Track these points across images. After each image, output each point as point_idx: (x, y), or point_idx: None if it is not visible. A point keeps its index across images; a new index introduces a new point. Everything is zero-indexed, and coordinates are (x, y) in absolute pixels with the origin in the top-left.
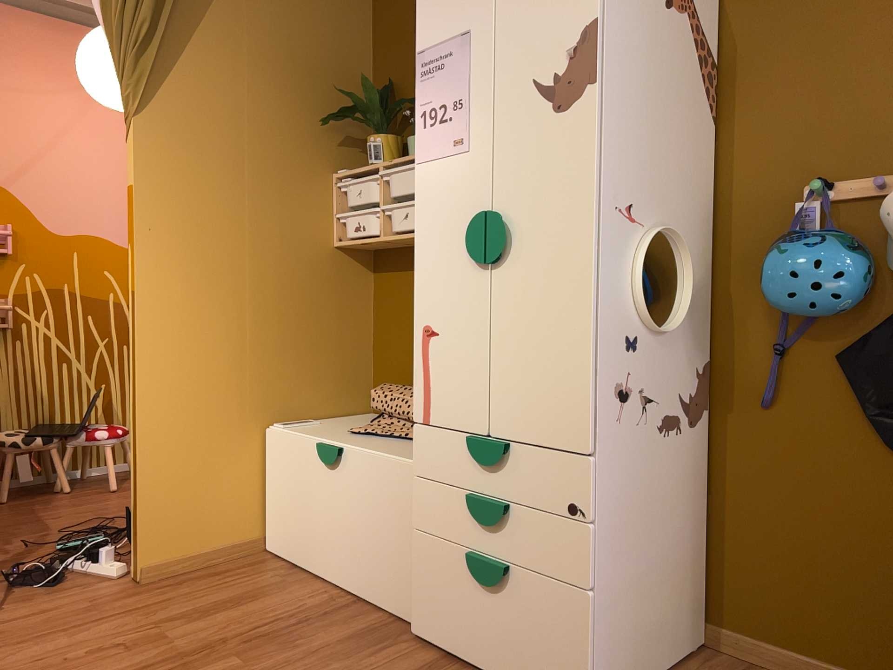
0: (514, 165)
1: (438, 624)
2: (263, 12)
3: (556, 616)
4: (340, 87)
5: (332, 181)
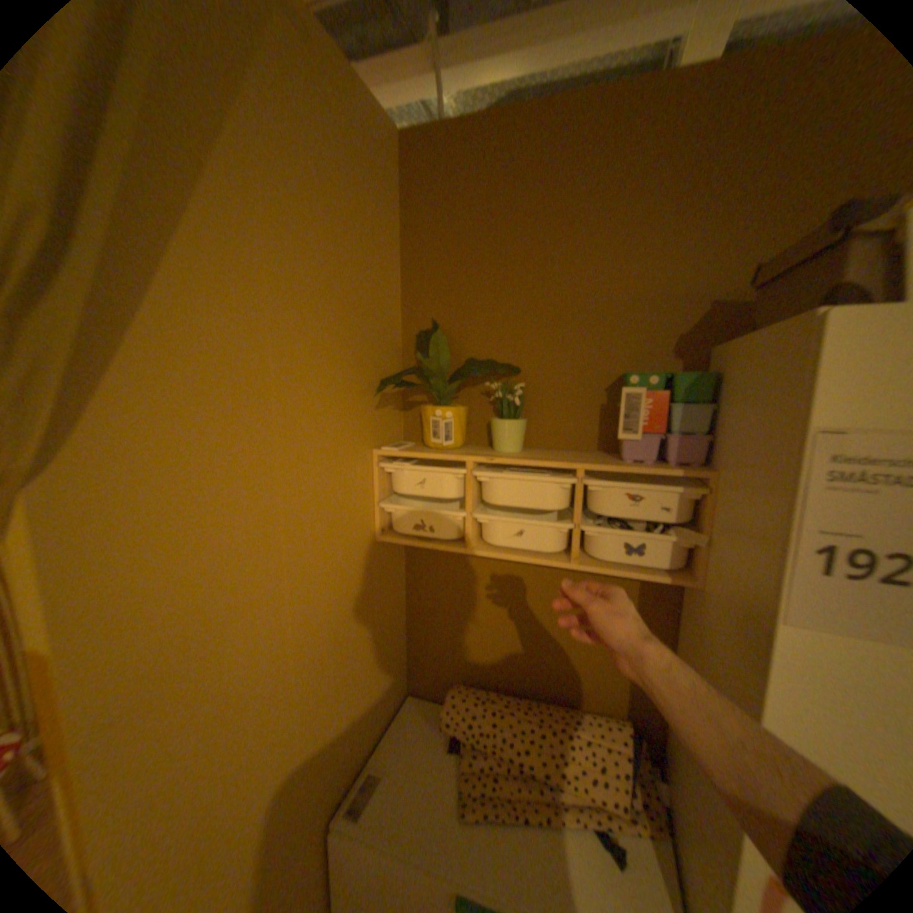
0: None
1: None
2: (285, 203)
3: None
4: (375, 327)
5: (373, 458)
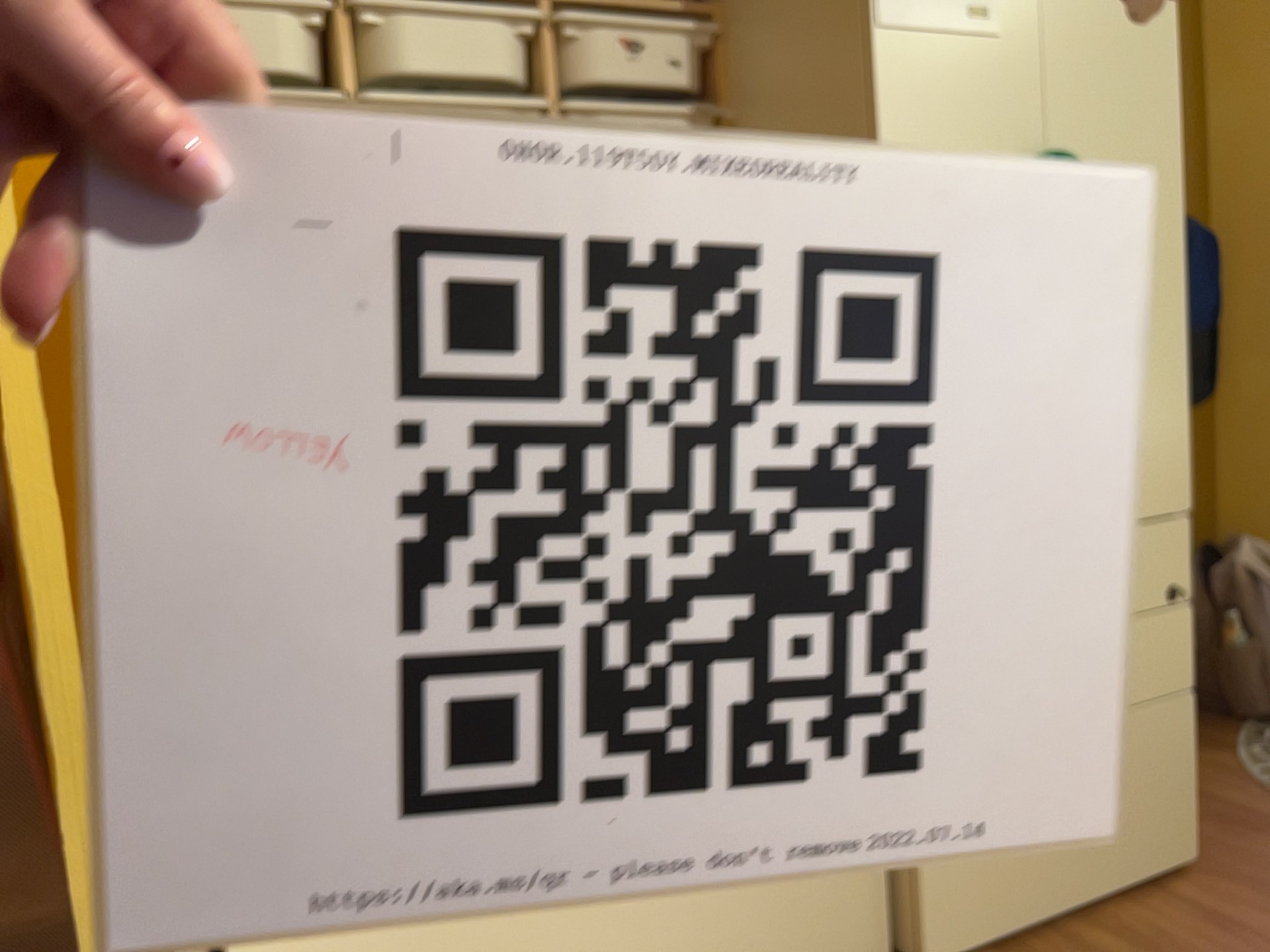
0: (1080, 85)
1: (987, 905)
2: None
3: (1163, 748)
4: None
5: None
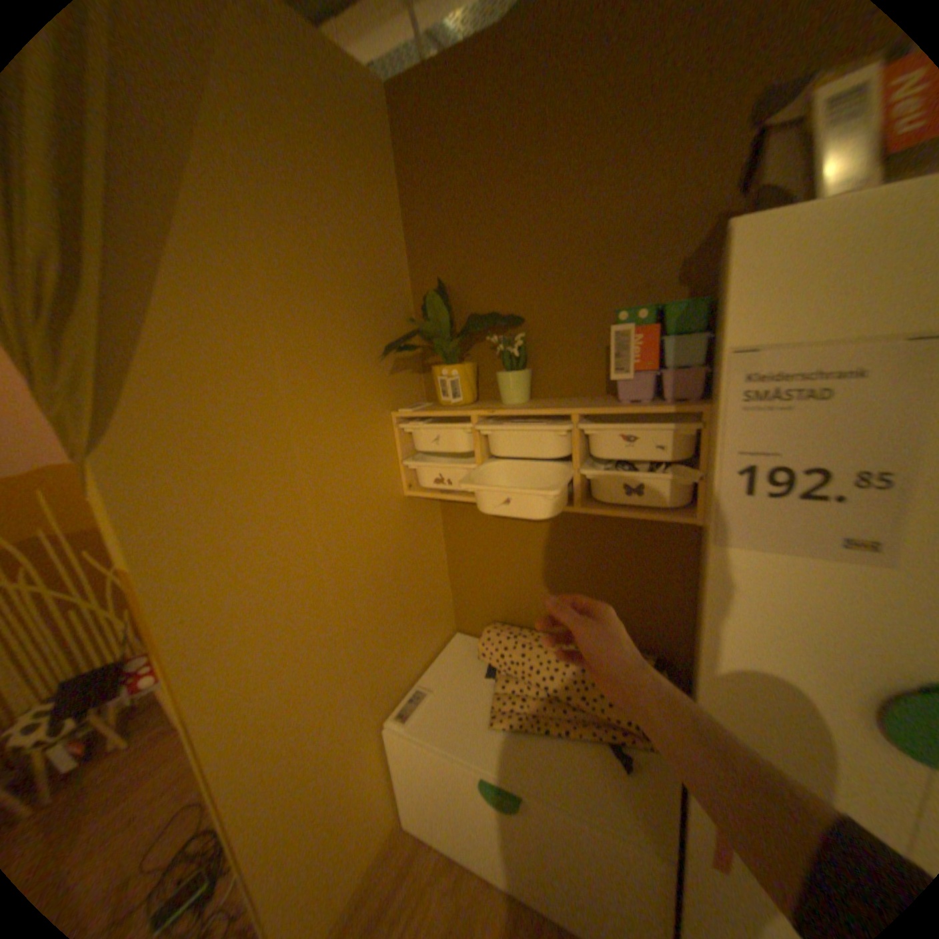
0: None
1: None
2: (264, 194)
3: None
4: (379, 295)
5: (392, 421)
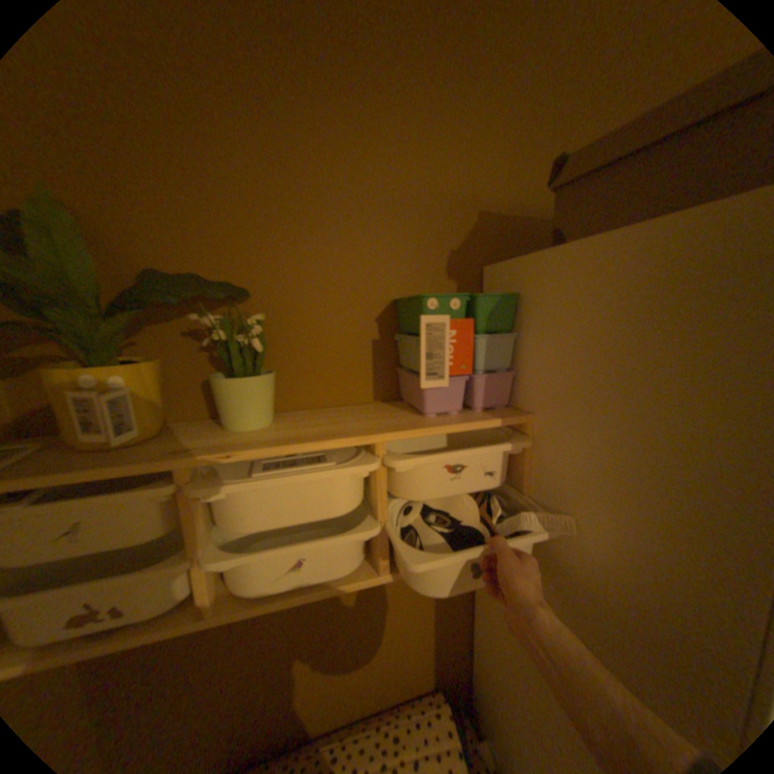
0: None
1: None
2: None
3: None
4: None
5: None
